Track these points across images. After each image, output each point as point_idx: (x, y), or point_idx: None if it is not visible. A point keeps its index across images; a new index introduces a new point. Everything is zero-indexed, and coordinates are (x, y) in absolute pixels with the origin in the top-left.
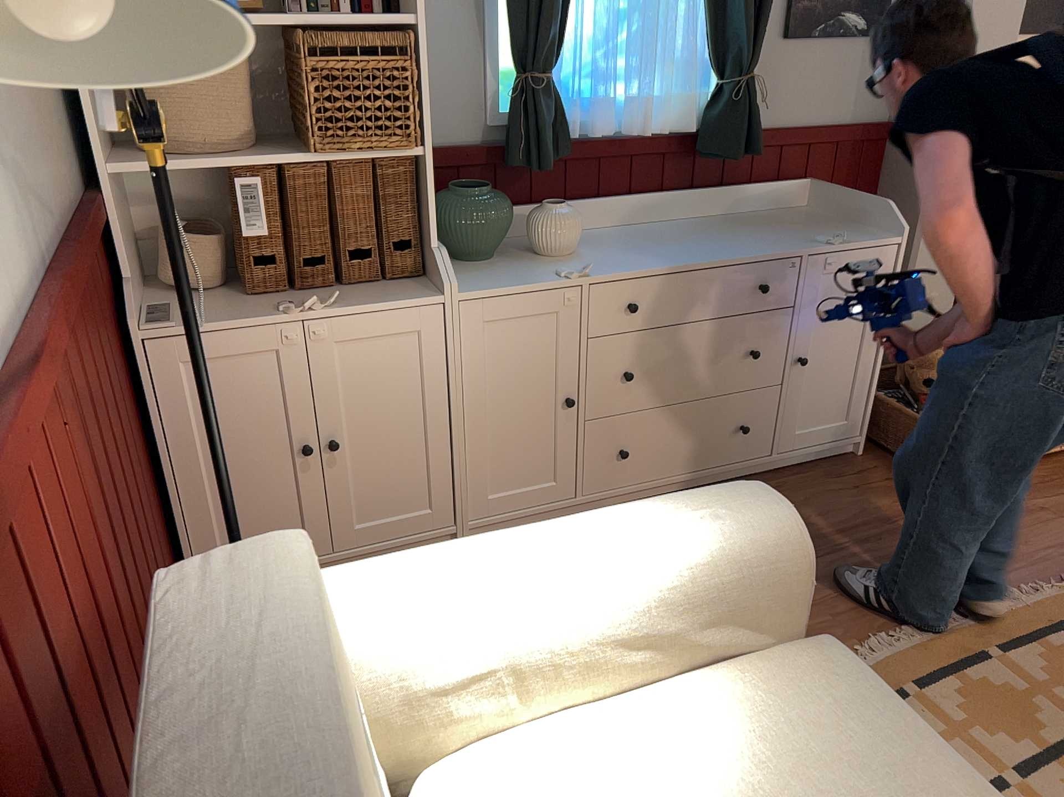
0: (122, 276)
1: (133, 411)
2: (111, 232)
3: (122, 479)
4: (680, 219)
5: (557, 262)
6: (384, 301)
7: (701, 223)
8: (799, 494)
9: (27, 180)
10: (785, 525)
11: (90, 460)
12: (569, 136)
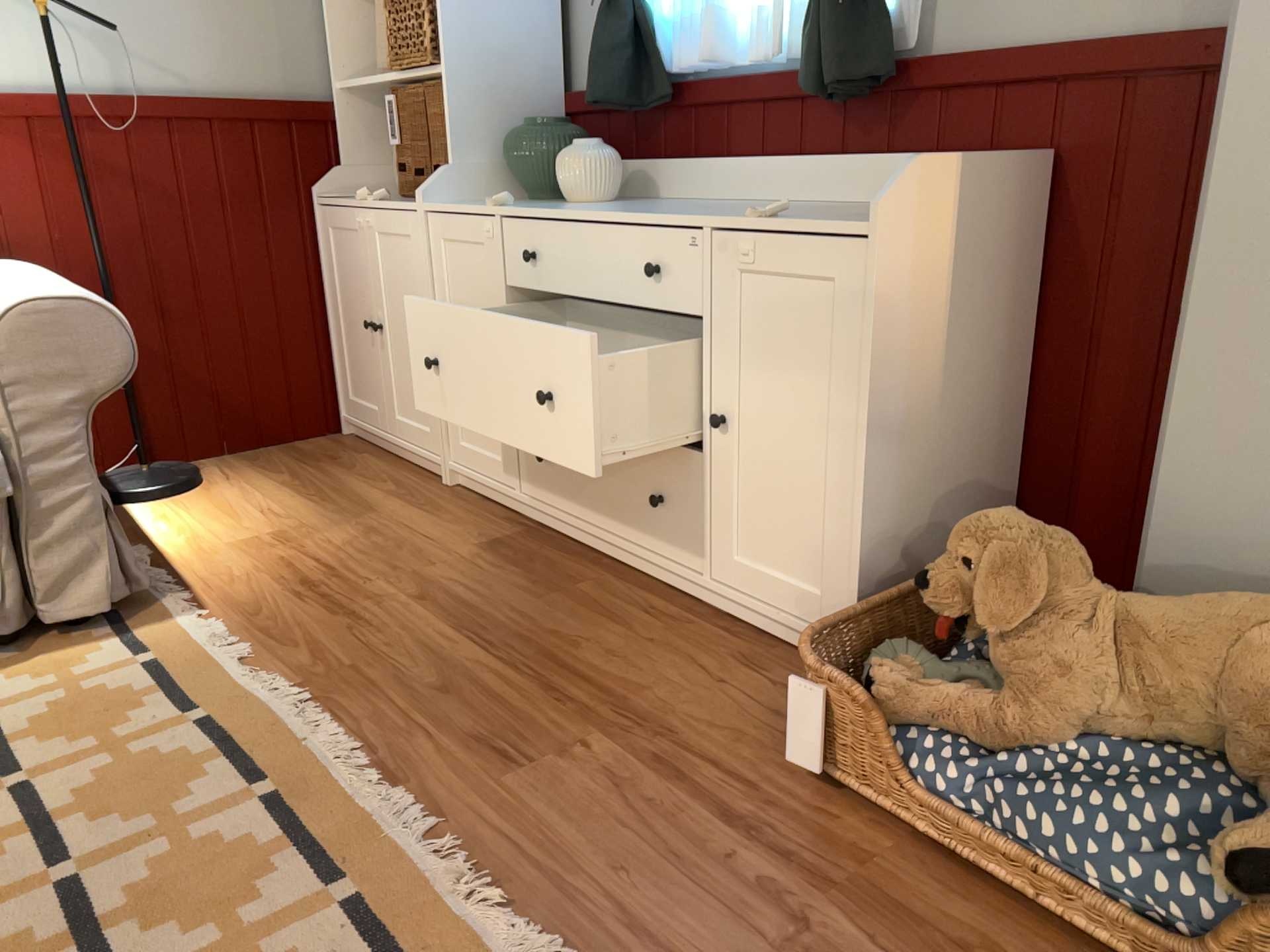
0: (342, 166)
1: (301, 252)
2: (339, 133)
3: (201, 259)
4: (800, 203)
5: (547, 205)
6: (402, 206)
7: (805, 206)
8: (661, 635)
9: (148, 54)
10: (15, 306)
11: (116, 208)
12: (664, 72)
